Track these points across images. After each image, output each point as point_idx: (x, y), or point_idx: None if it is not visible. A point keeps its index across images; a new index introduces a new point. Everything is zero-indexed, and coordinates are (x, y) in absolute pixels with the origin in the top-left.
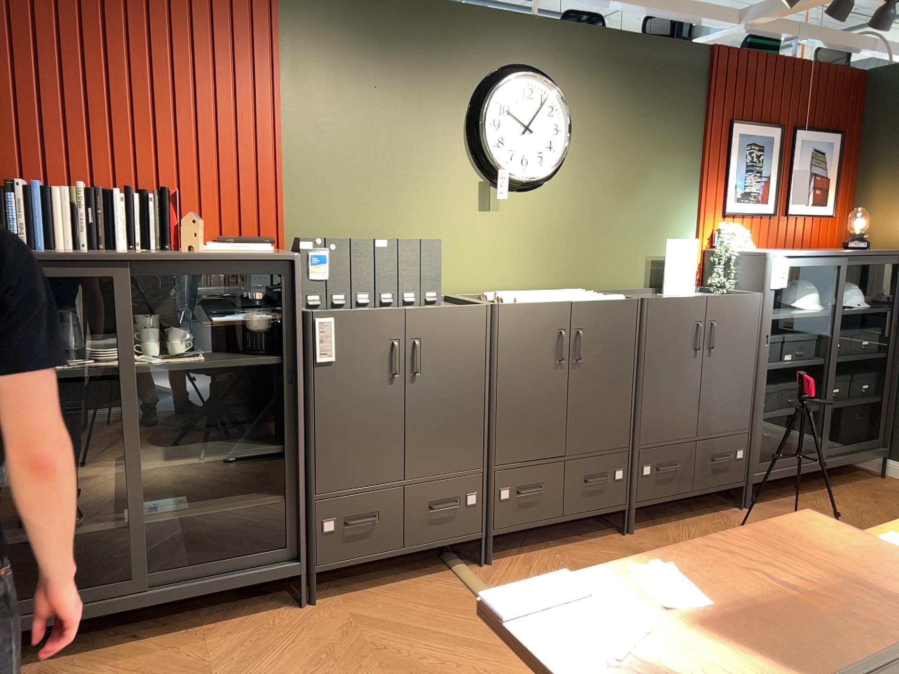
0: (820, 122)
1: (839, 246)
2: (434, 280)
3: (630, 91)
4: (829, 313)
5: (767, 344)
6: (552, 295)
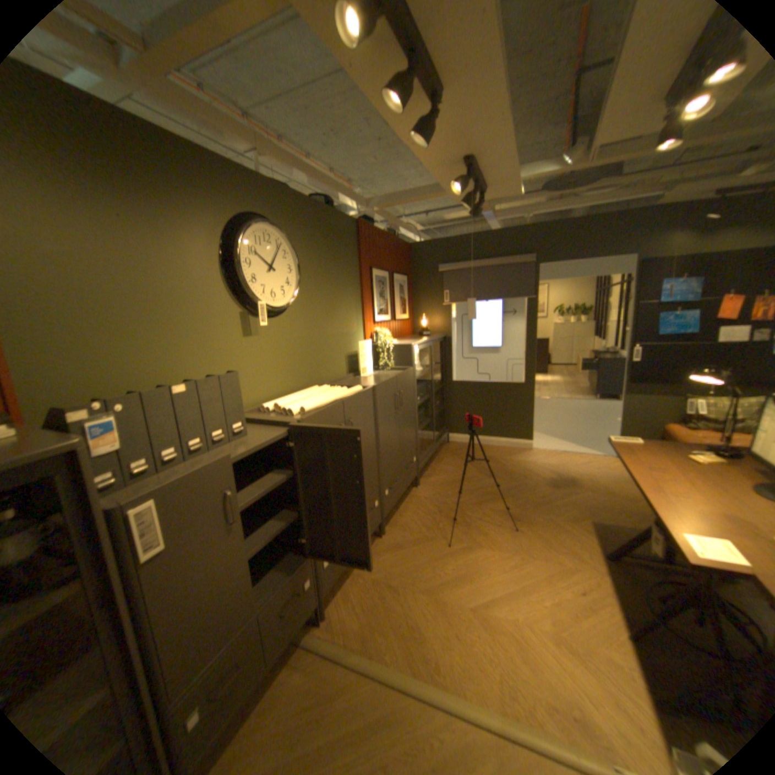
0: (399, 269)
1: (411, 334)
2: (233, 410)
3: (324, 243)
4: (428, 370)
5: (416, 395)
6: (320, 397)
